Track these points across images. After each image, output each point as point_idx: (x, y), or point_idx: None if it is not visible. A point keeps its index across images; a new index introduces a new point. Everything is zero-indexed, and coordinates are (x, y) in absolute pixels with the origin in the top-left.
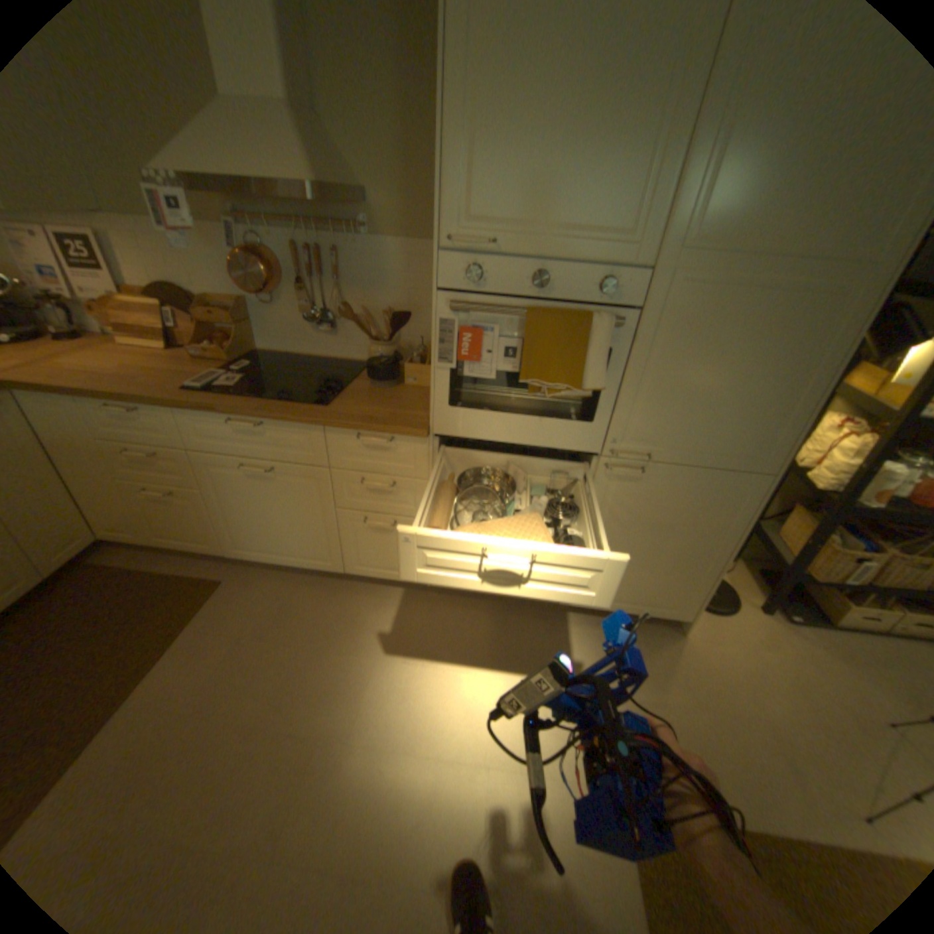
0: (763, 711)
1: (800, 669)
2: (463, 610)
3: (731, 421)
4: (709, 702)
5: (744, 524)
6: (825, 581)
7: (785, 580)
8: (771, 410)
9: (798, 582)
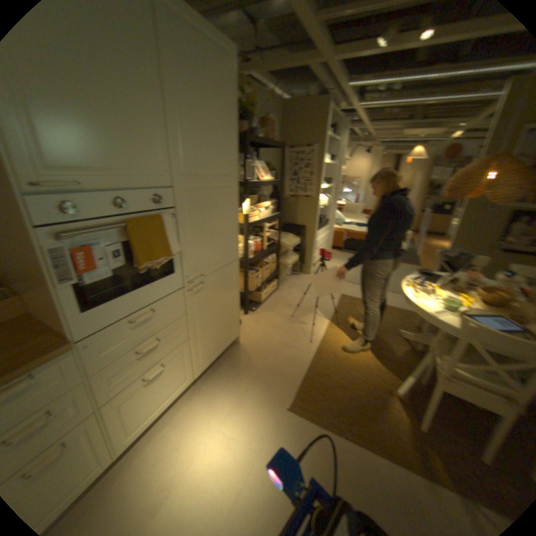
0: (274, 342)
1: (267, 322)
2: (148, 444)
3: (219, 245)
4: (264, 355)
5: (236, 283)
6: (253, 290)
7: (244, 298)
8: (227, 236)
9: (247, 296)
